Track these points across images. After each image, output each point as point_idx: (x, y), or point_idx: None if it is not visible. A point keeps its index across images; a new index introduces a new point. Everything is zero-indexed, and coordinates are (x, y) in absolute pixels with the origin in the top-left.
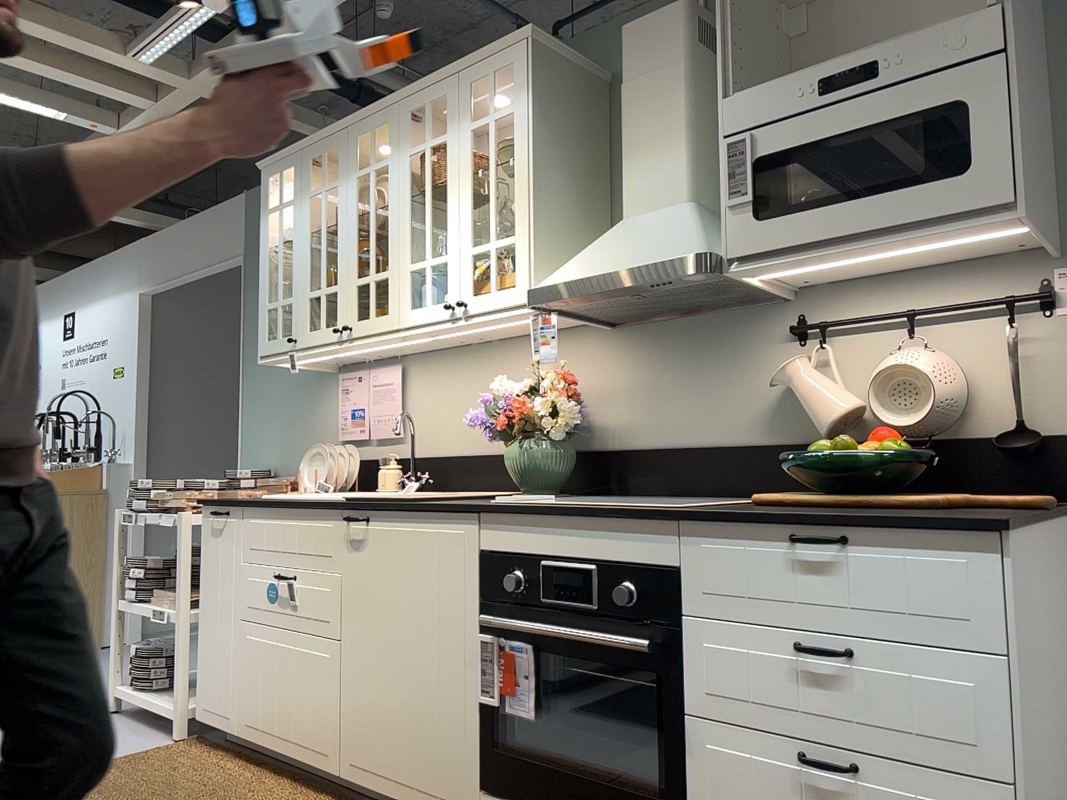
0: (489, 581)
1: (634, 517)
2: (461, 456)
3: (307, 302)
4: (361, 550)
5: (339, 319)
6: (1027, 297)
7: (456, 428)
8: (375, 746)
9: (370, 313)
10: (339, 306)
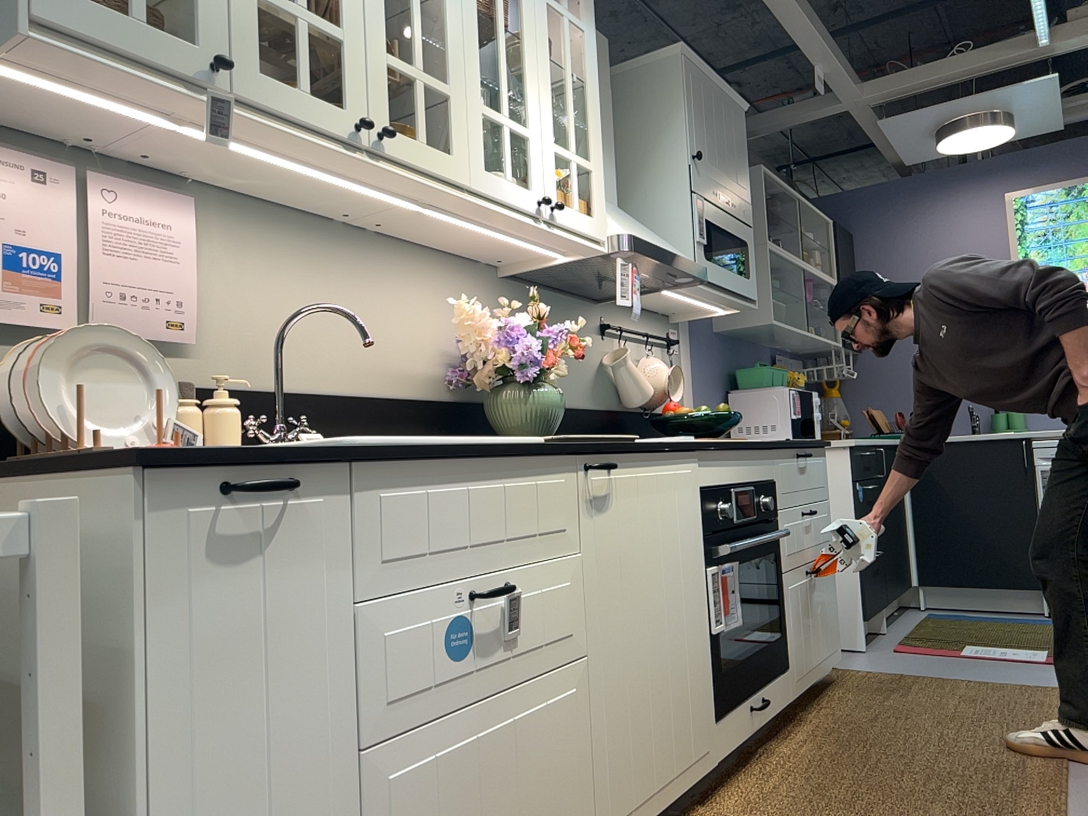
0: (708, 515)
1: (767, 447)
2: (327, 395)
3: (252, 0)
4: (607, 511)
5: (352, 102)
6: (677, 341)
7: (312, 350)
8: (638, 768)
9: (422, 134)
10: (351, 76)
